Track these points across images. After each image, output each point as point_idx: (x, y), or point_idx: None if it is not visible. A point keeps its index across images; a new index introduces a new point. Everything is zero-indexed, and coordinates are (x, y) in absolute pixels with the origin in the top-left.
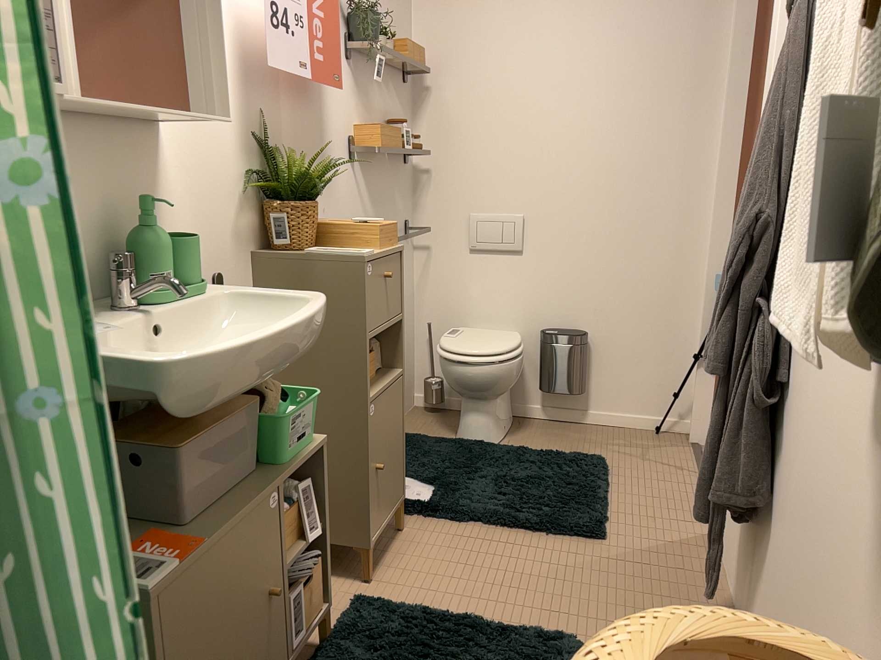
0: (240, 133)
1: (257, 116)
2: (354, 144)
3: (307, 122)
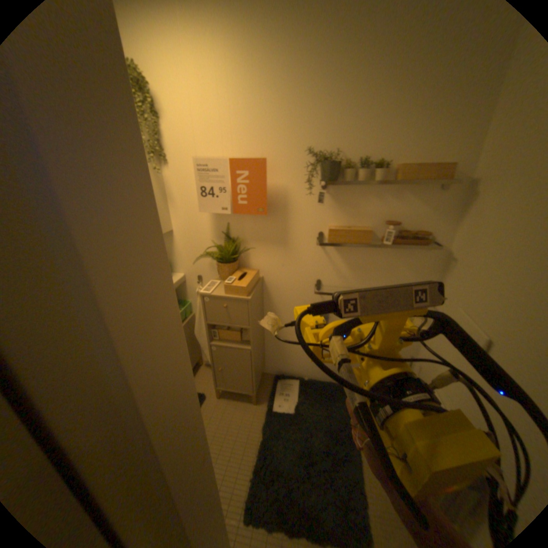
0: (212, 232)
1: (224, 225)
2: (323, 235)
3: (268, 225)
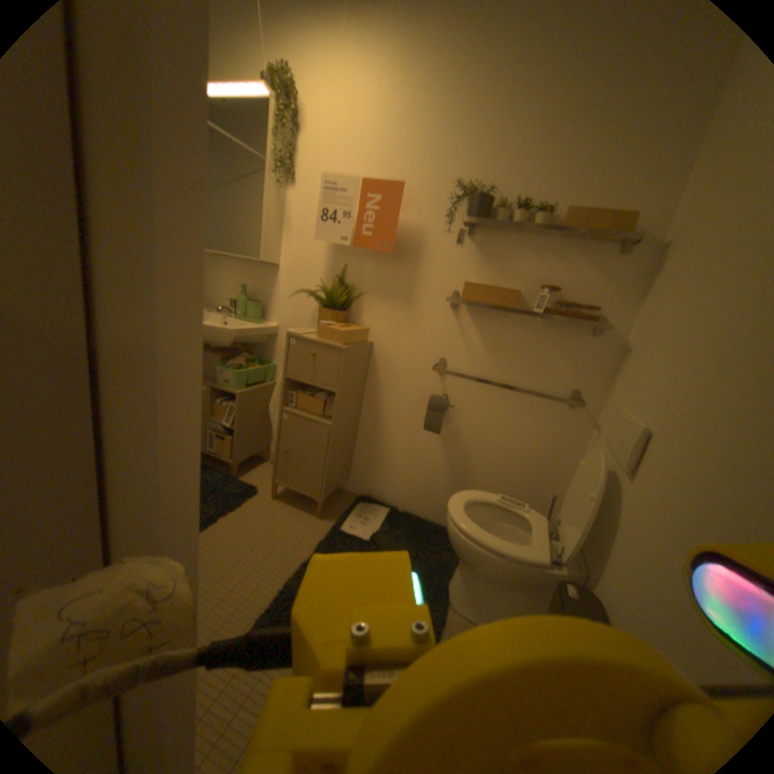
0: (325, 272)
1: (341, 264)
2: (460, 294)
3: (393, 272)
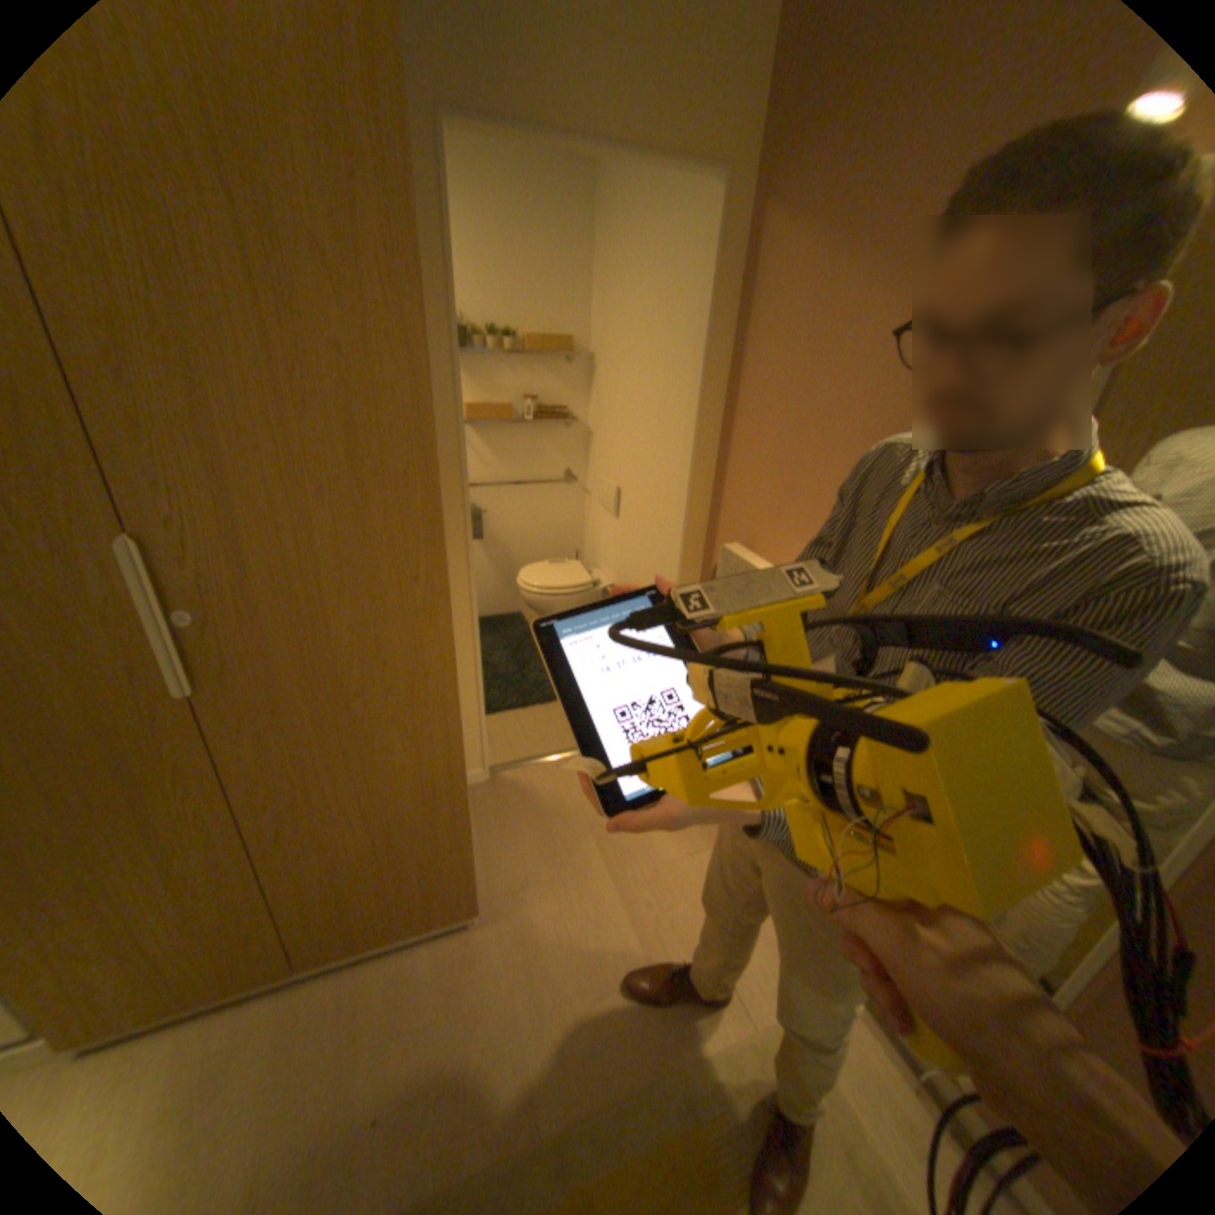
0: None
1: None
2: None
3: None
